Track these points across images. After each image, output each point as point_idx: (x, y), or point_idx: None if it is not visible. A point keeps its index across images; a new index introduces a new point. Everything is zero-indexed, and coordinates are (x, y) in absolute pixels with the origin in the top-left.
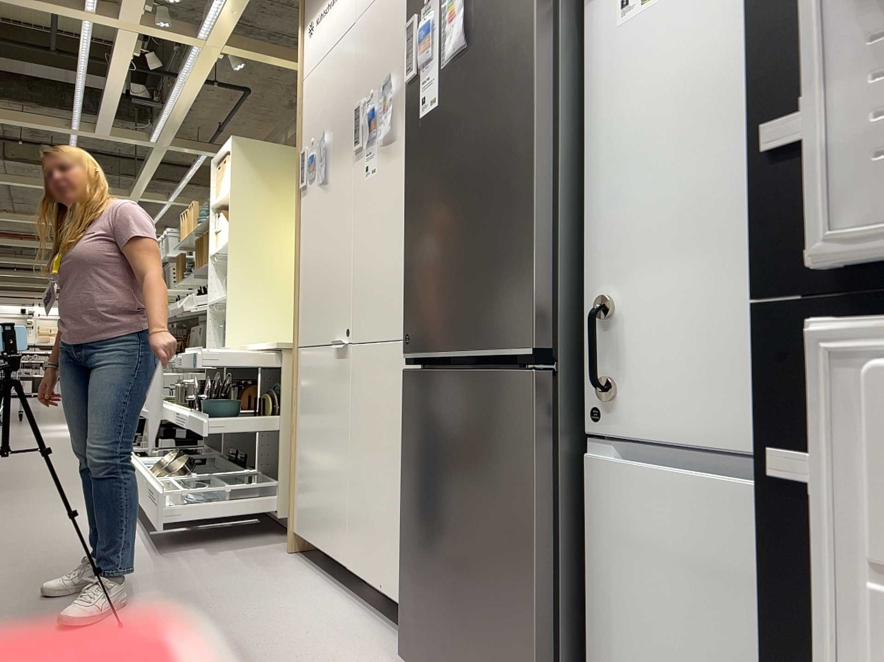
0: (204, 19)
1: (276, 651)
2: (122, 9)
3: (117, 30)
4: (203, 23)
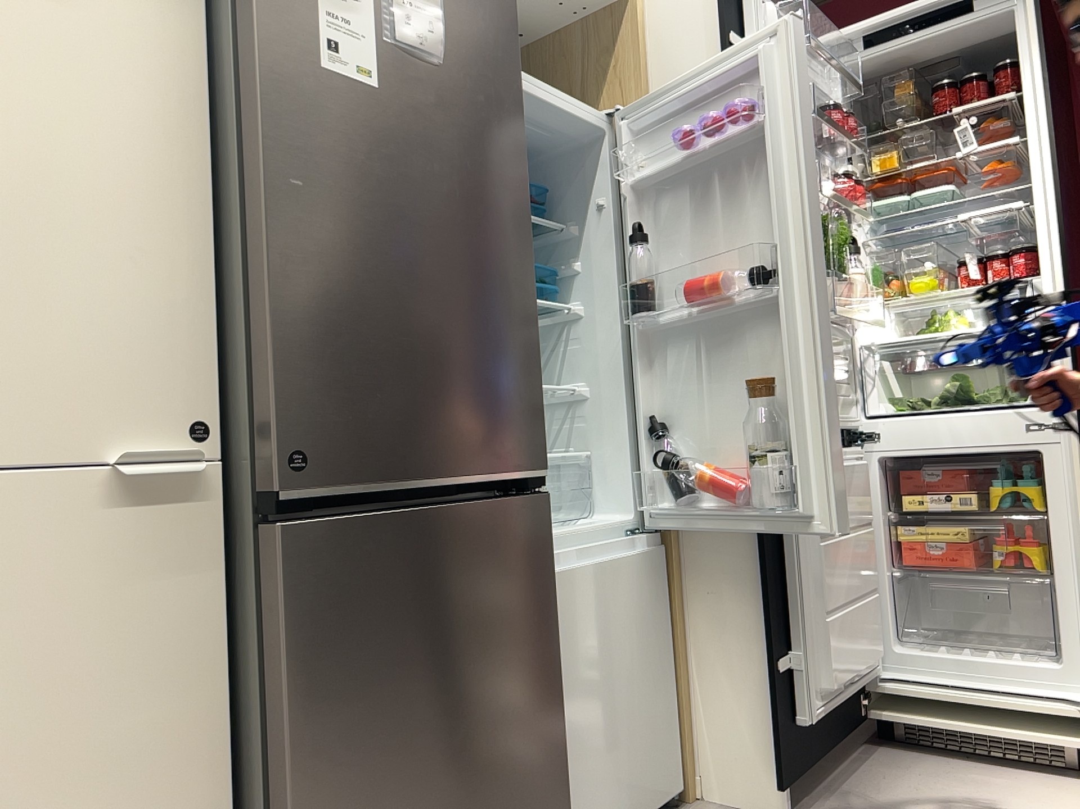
0: None
1: None
2: None
3: None
4: None
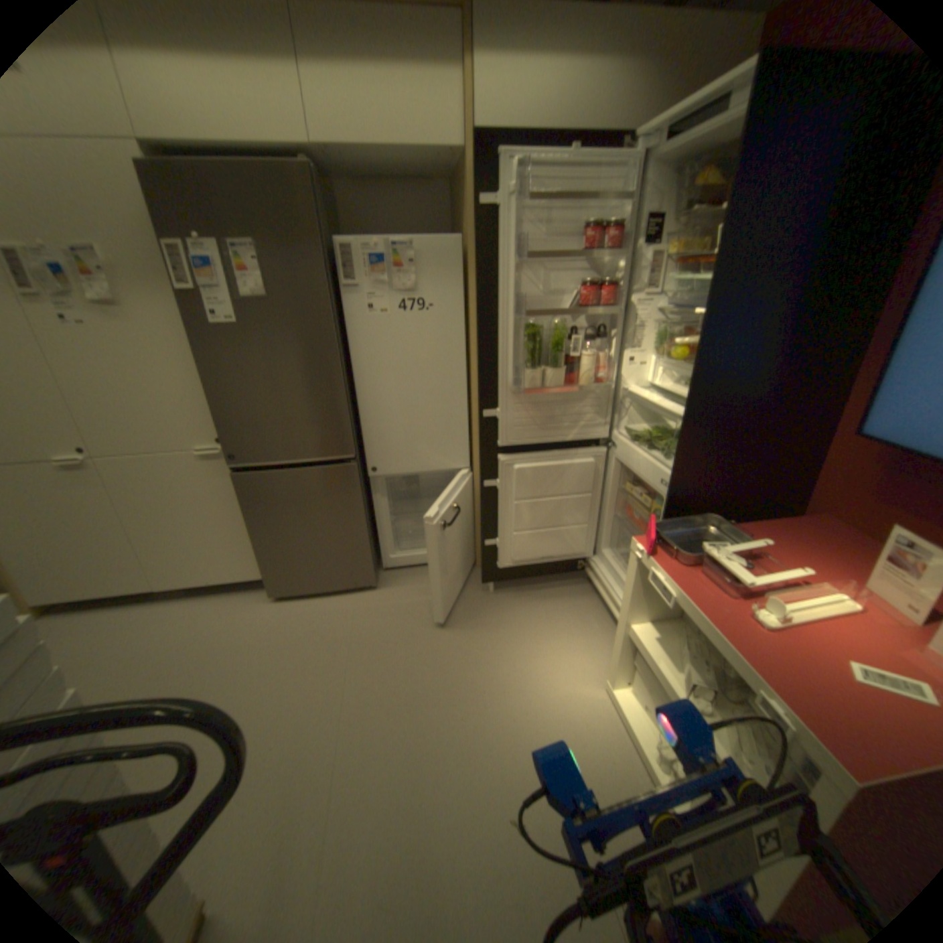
0: None
1: (192, 647)
2: None
3: None
4: None
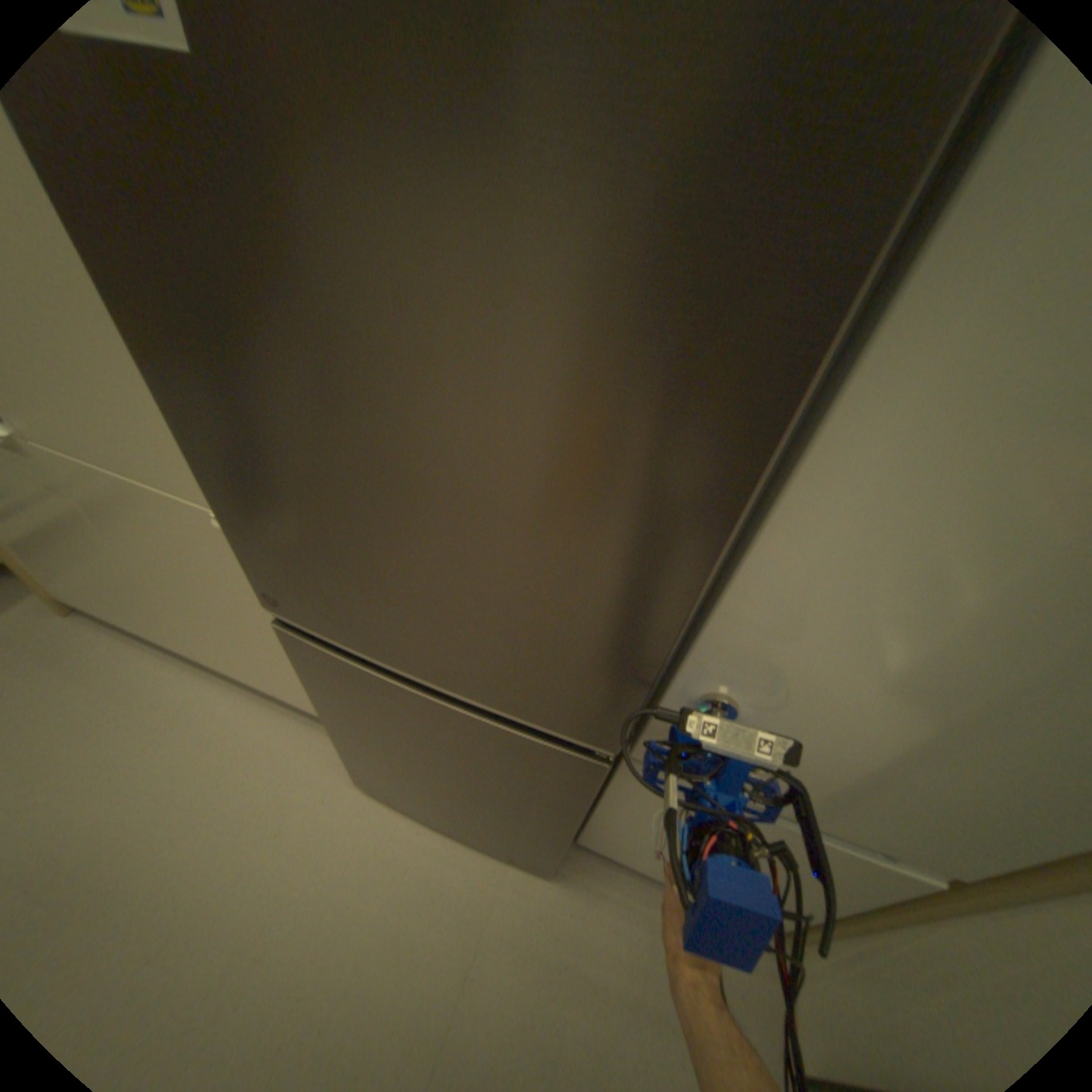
0: None
1: (198, 833)
2: None
3: None
4: None
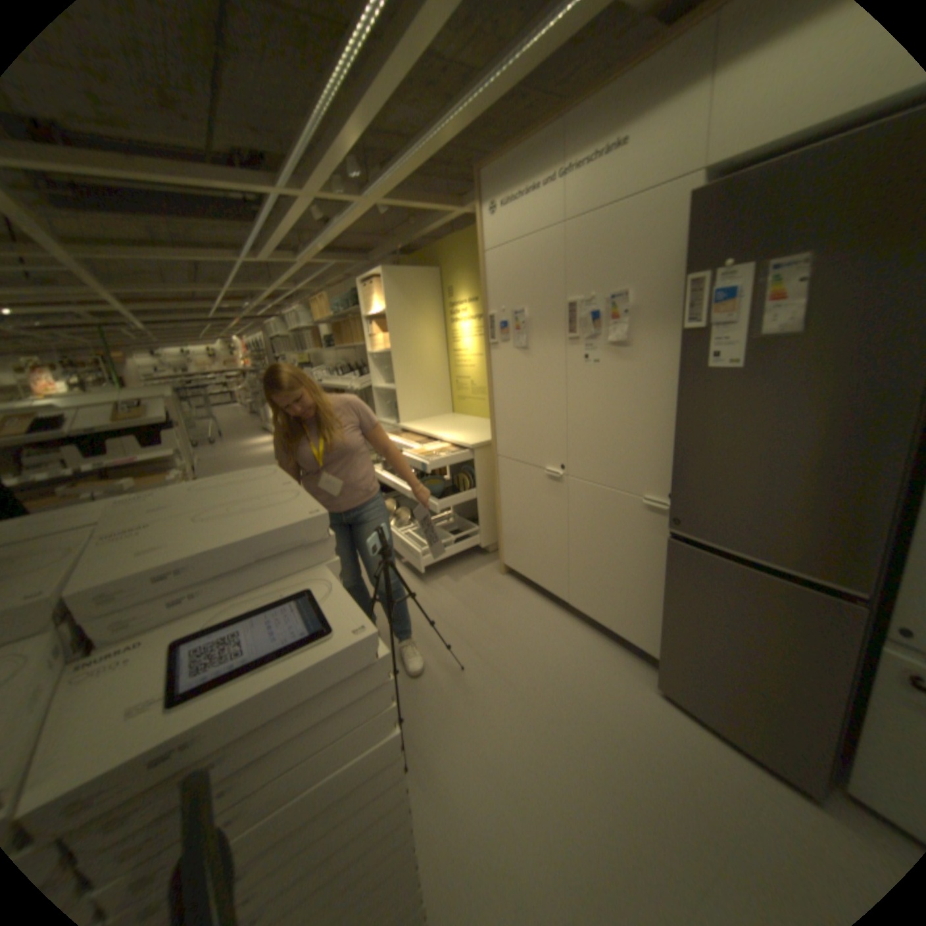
0: (372, 181)
1: (570, 681)
2: (303, 177)
3: (295, 192)
4: (369, 184)
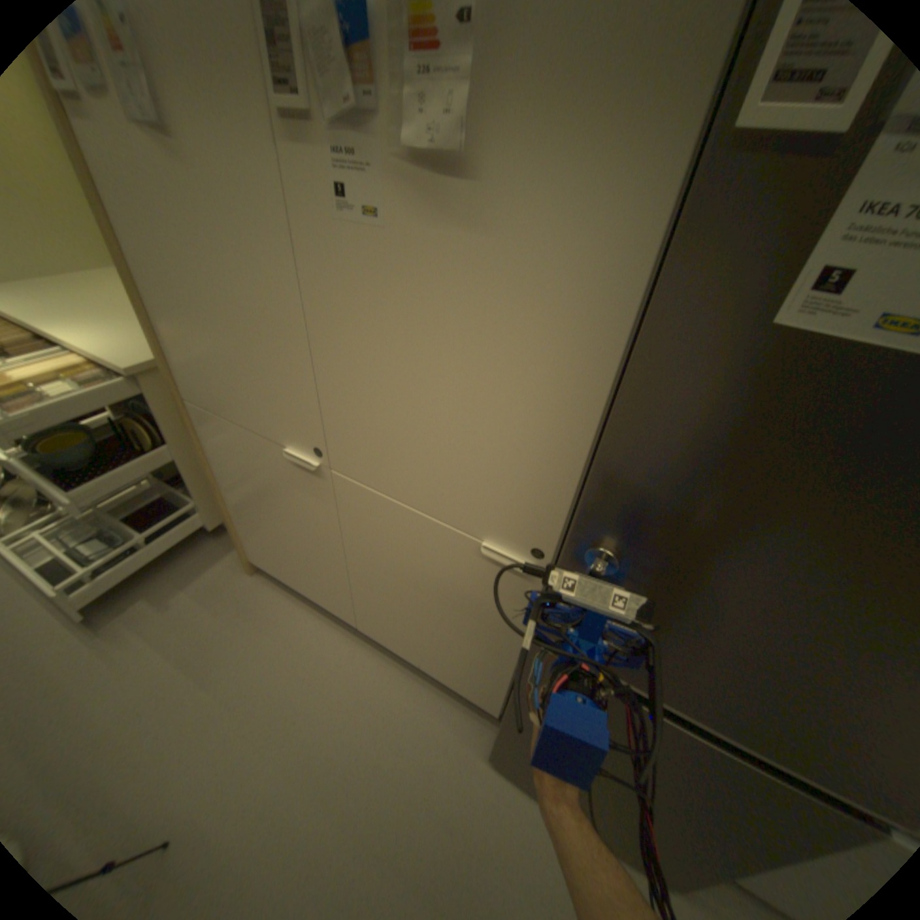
0: None
1: (364, 787)
2: None
3: None
4: None
